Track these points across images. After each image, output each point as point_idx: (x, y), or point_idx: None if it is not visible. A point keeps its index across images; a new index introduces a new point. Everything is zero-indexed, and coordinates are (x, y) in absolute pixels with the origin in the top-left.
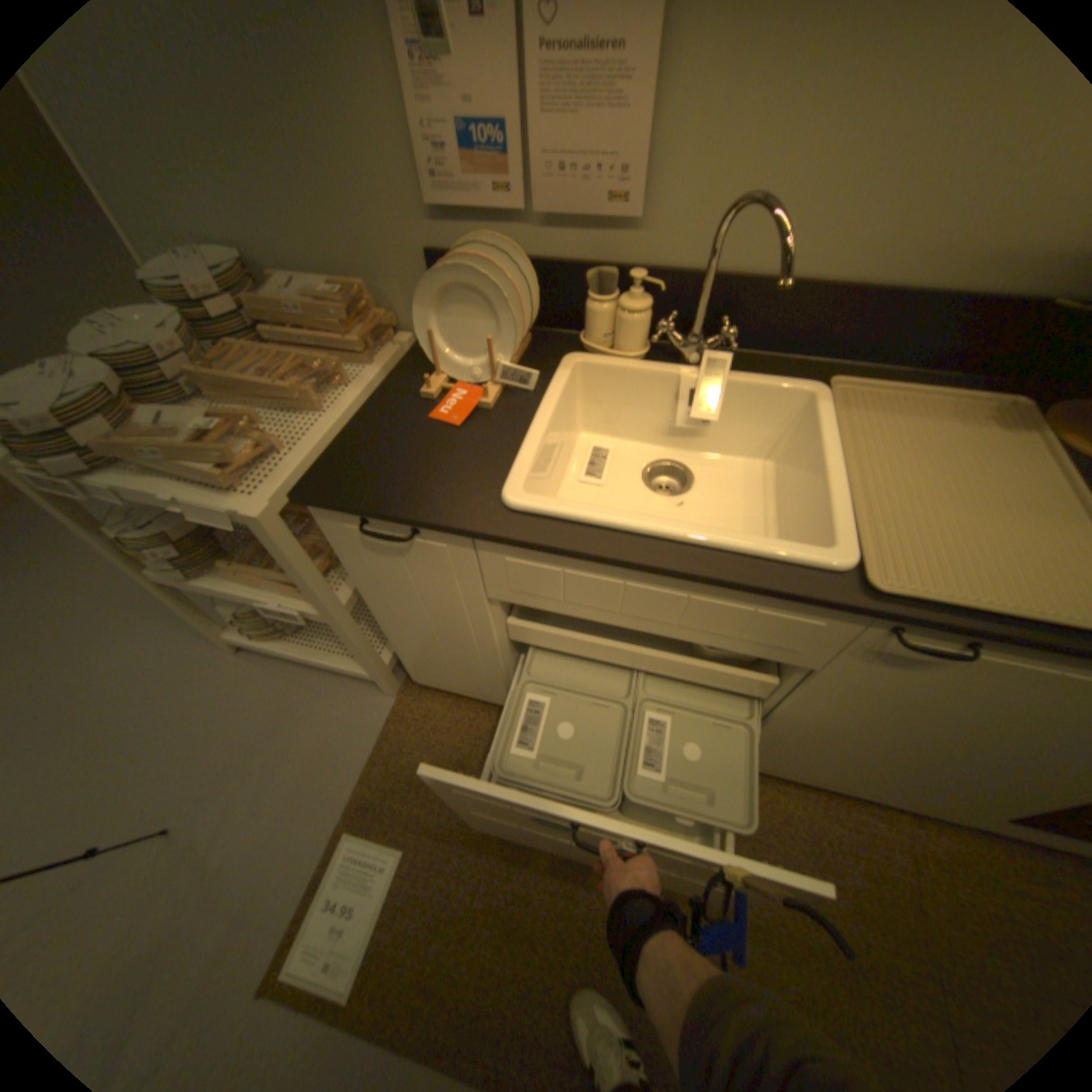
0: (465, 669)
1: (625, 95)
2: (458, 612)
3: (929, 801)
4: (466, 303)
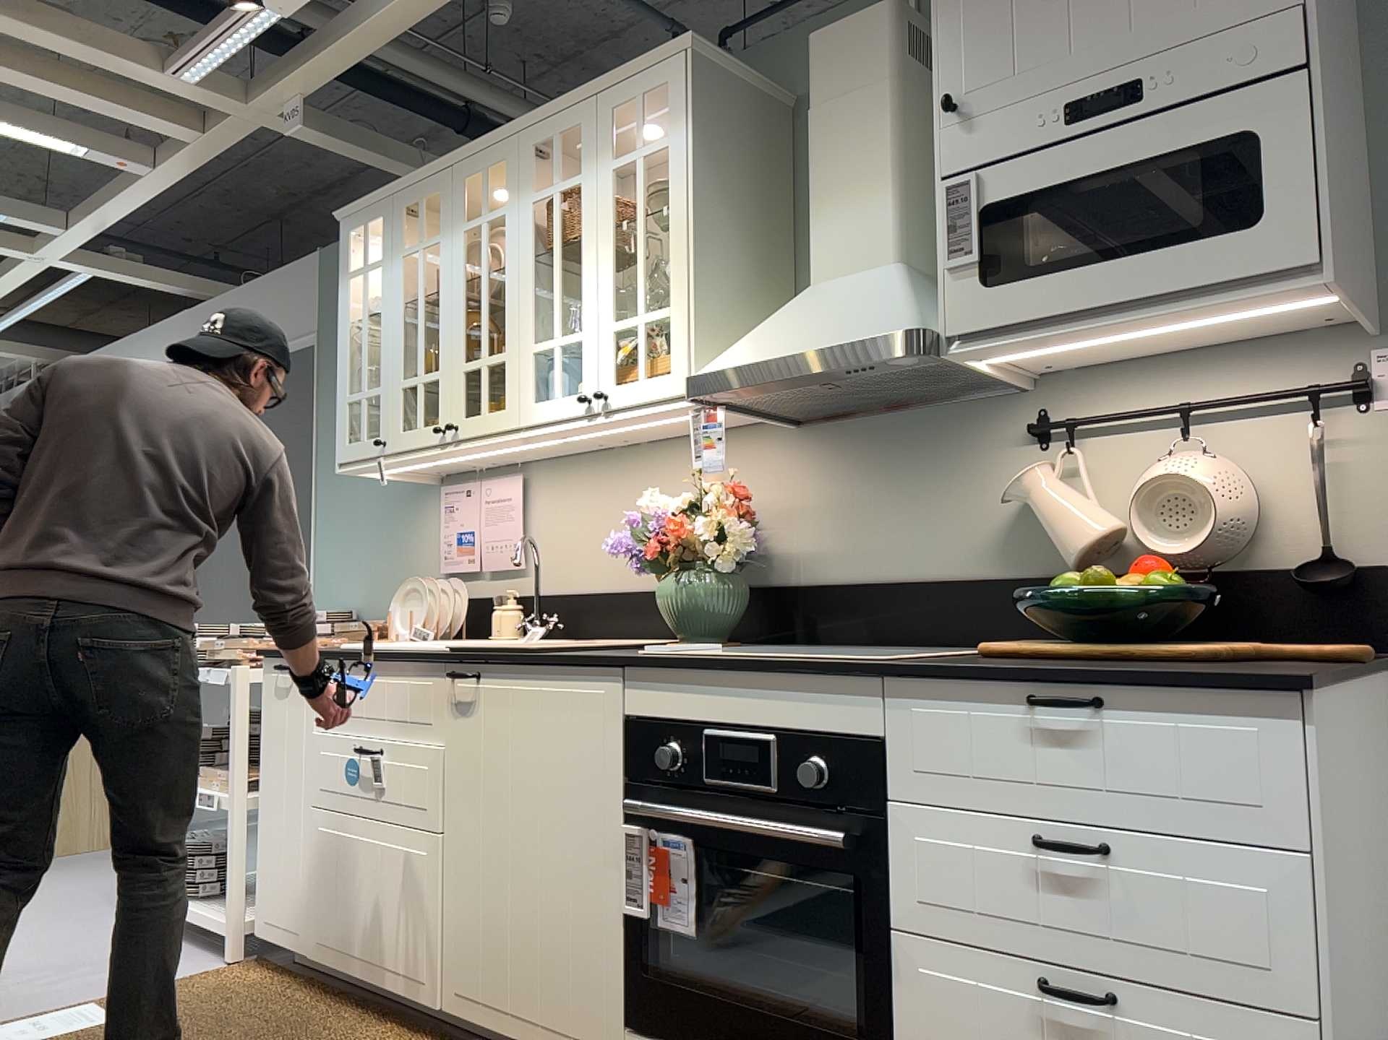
0: (290, 865)
1: (510, 515)
2: (299, 756)
3: (562, 996)
4: (416, 601)
